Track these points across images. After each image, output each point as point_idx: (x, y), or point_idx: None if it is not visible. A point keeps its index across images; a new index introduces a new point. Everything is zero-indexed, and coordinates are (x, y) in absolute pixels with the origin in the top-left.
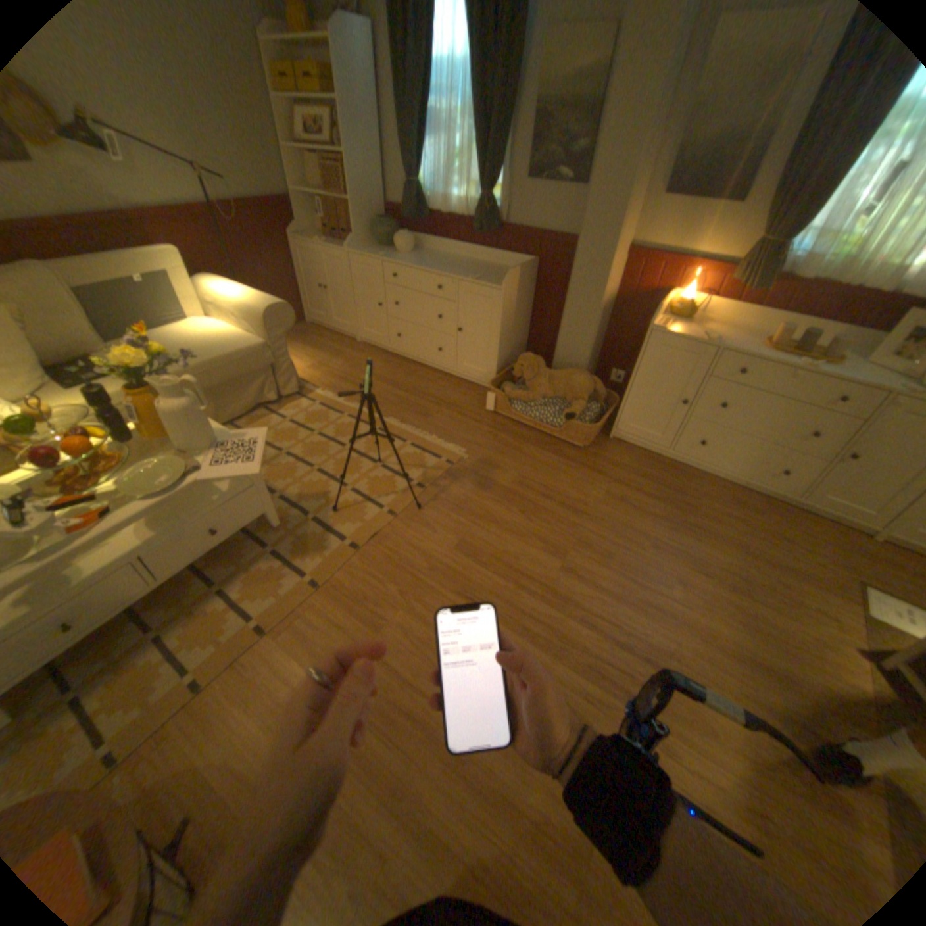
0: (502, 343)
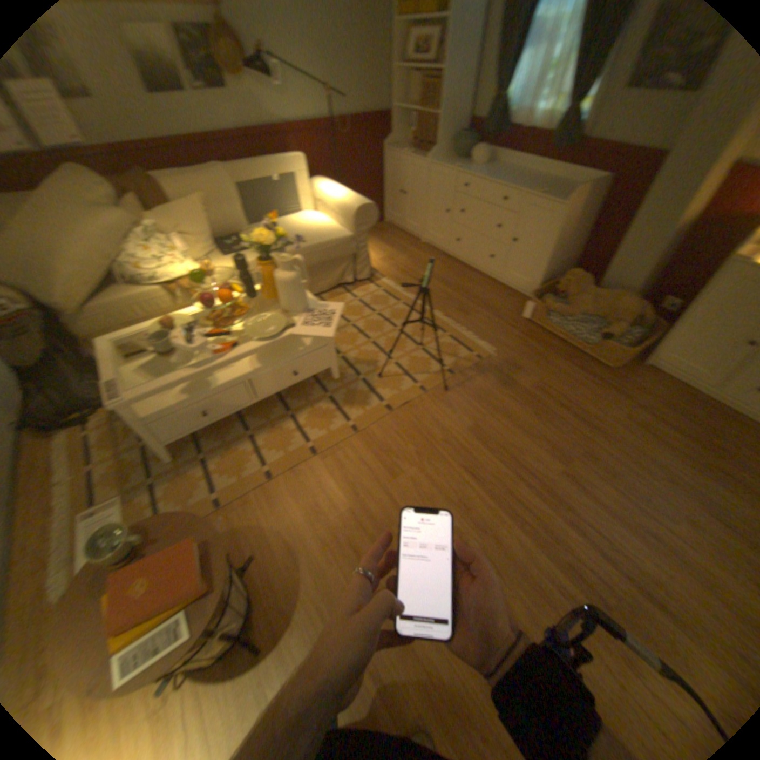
0: (553, 256)
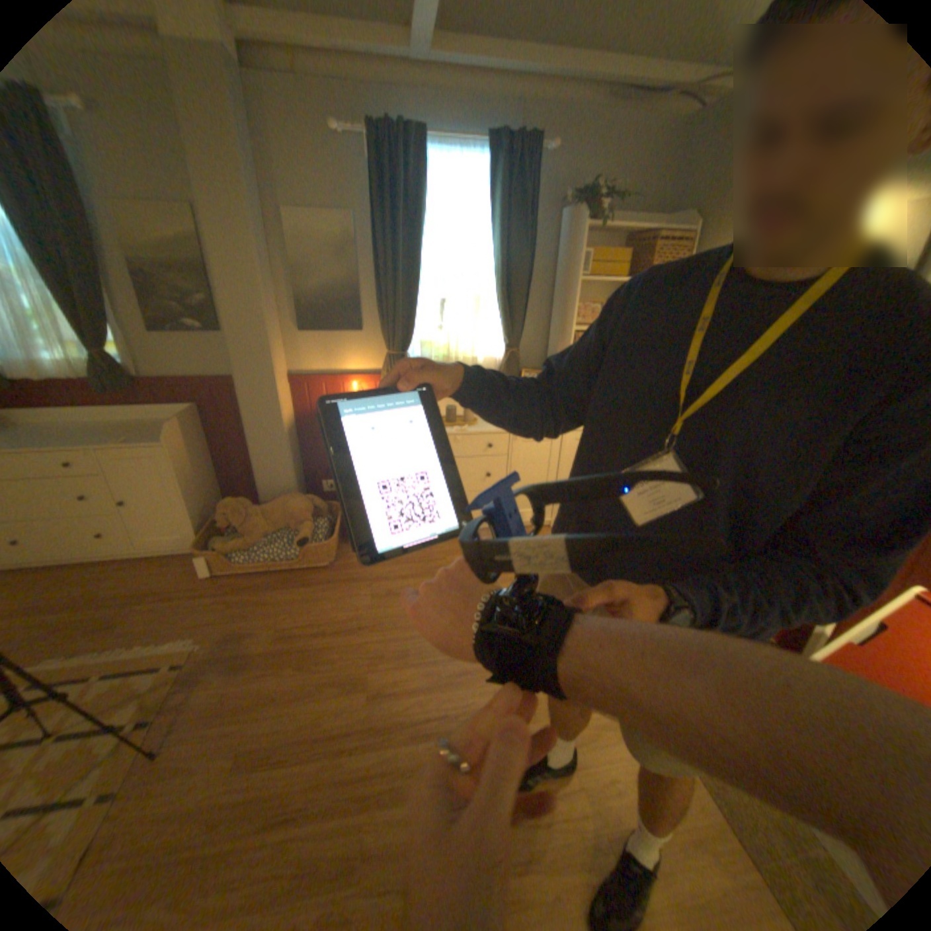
0: (188, 498)
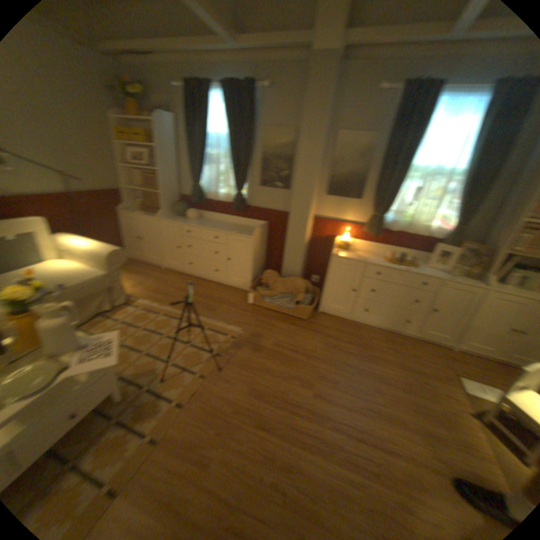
0: (254, 265)
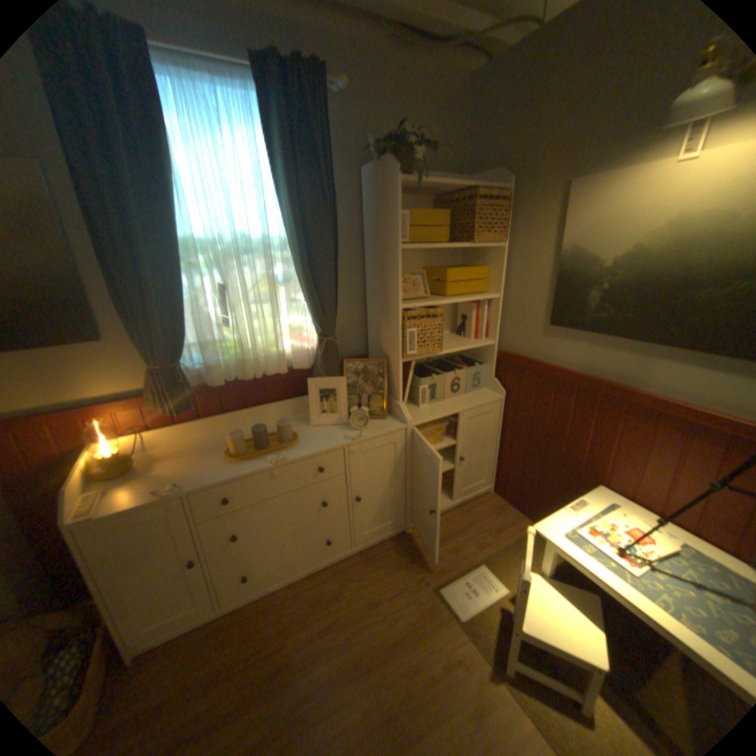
0: None
